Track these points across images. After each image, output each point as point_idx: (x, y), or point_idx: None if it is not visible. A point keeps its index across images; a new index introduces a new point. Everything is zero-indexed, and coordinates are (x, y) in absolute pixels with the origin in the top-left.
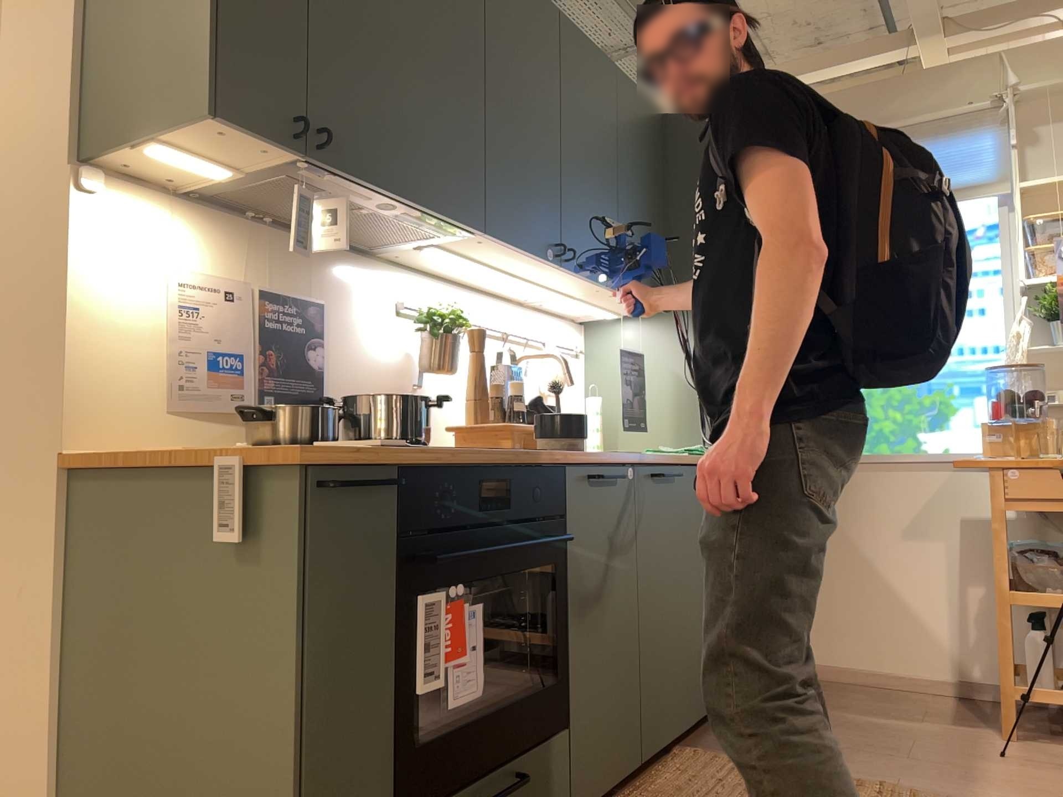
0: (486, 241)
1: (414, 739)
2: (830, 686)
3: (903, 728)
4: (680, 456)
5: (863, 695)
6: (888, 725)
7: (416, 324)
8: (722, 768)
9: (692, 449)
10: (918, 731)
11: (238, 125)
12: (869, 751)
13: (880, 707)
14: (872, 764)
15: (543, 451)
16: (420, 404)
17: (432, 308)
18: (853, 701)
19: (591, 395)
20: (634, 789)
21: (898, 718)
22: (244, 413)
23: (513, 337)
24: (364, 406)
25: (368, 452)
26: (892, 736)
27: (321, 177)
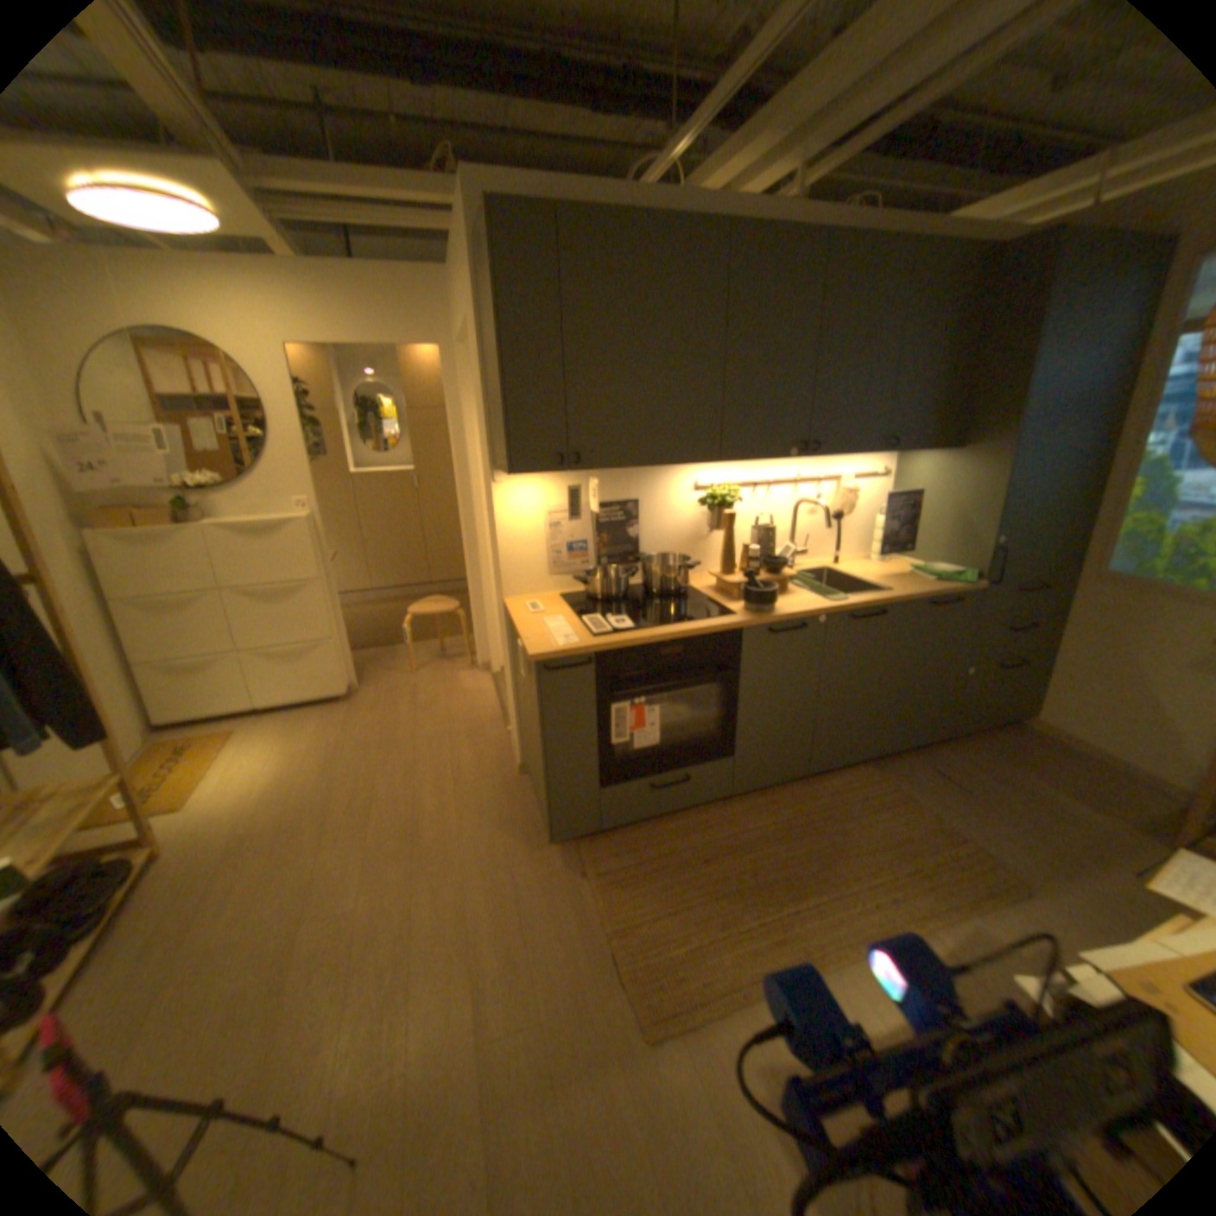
0: (728, 461)
1: (620, 755)
2: (1064, 753)
3: (1076, 815)
4: (898, 594)
5: (1083, 773)
6: (1065, 807)
7: (699, 503)
8: (877, 792)
9: (952, 568)
10: (1087, 824)
11: (525, 472)
12: (1012, 822)
13: (1084, 788)
14: (999, 833)
15: (730, 616)
16: (677, 569)
17: (712, 490)
18: (1064, 774)
19: (879, 513)
20: (806, 784)
21: (1085, 805)
22: (583, 575)
23: (805, 480)
24: (646, 568)
25: (579, 646)
26: (1054, 818)
27: (588, 471)
